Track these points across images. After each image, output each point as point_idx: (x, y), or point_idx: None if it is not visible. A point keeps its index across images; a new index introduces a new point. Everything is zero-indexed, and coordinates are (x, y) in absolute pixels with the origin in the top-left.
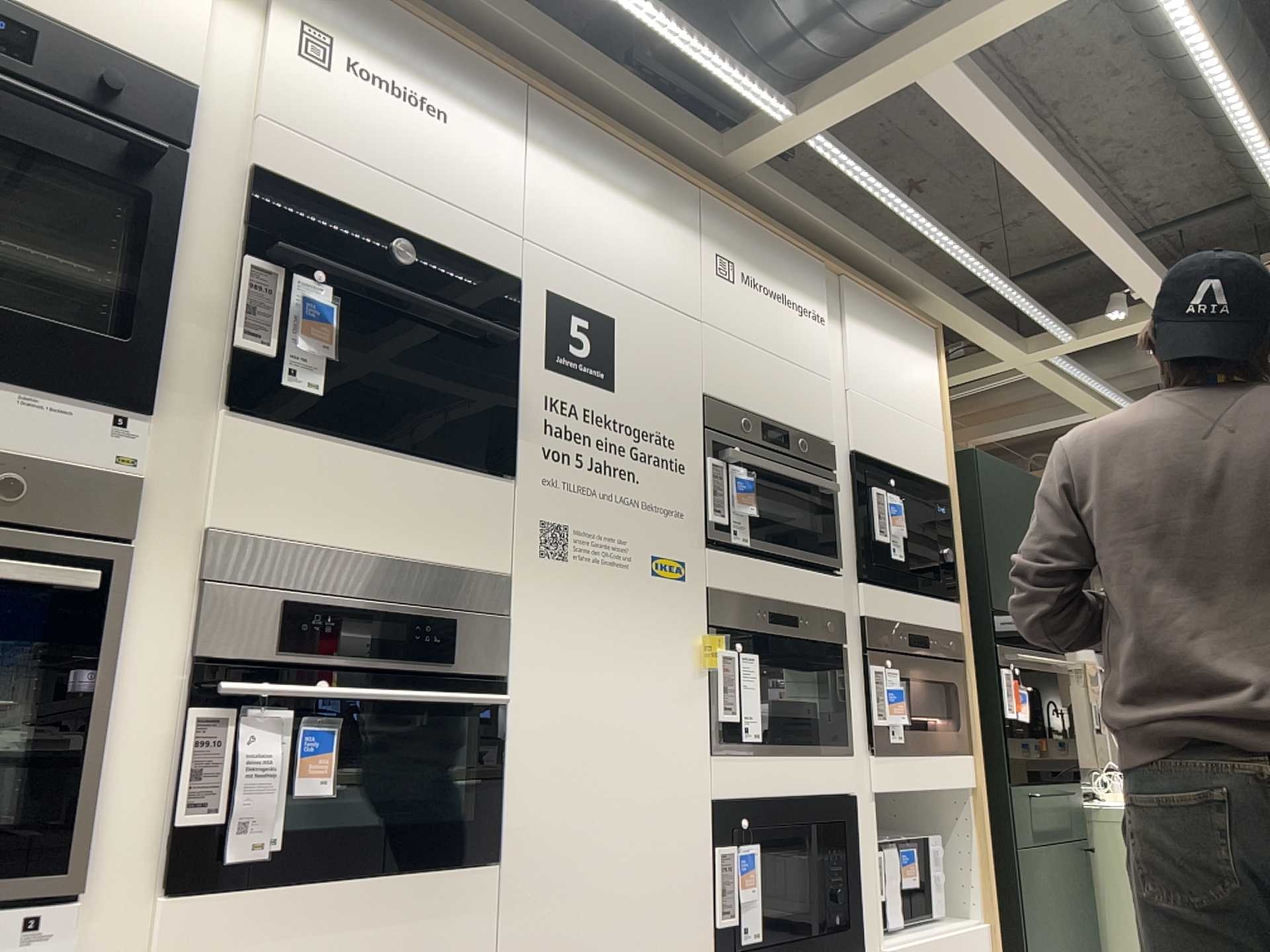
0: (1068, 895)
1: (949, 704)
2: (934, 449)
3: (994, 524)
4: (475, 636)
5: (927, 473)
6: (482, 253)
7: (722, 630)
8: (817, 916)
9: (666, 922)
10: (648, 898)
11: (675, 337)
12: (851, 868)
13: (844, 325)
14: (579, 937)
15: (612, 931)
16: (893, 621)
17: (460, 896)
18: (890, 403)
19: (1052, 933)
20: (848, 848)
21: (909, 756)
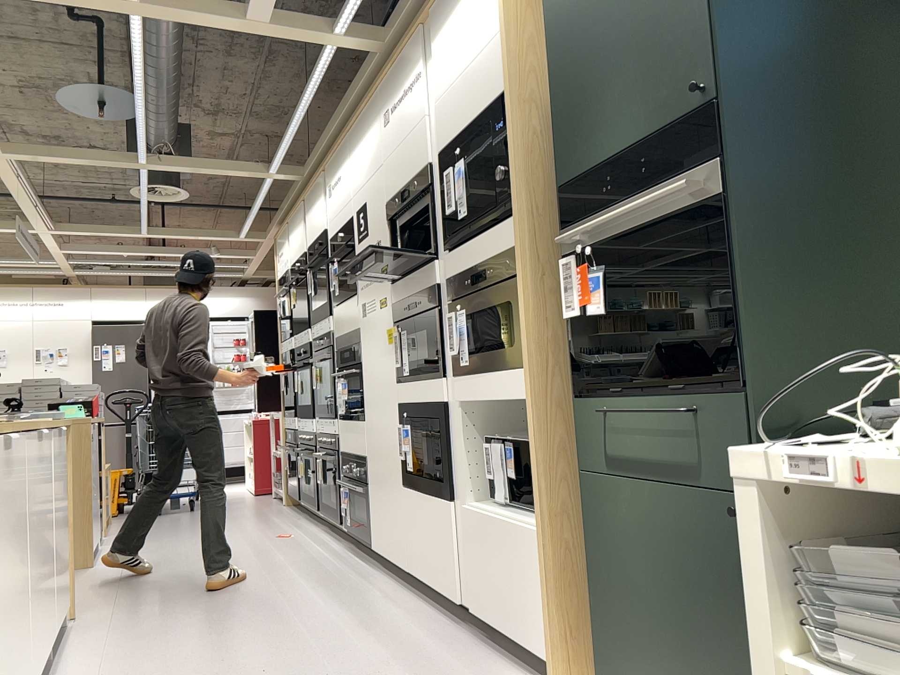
0: (700, 570)
1: (508, 324)
2: (495, 65)
3: (570, 63)
4: (355, 351)
5: (489, 101)
6: (347, 217)
7: (400, 322)
8: (431, 470)
9: (390, 451)
10: (386, 441)
11: (377, 187)
12: (444, 448)
13: (433, 54)
14: (376, 449)
15: (381, 450)
16: (465, 271)
17: (360, 429)
18: (460, 73)
19: (644, 596)
20: (442, 436)
21: (476, 375)
